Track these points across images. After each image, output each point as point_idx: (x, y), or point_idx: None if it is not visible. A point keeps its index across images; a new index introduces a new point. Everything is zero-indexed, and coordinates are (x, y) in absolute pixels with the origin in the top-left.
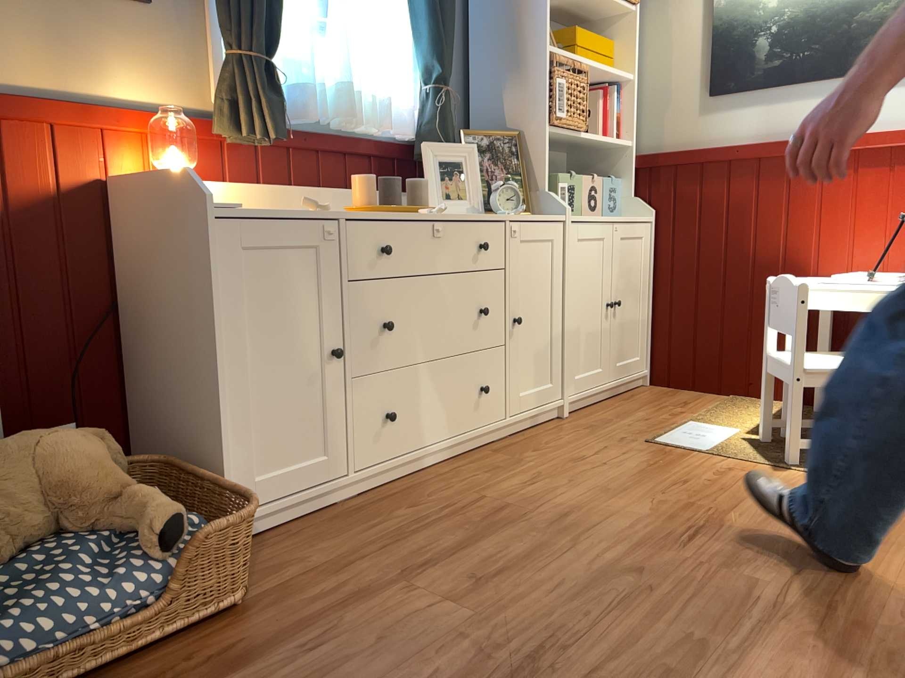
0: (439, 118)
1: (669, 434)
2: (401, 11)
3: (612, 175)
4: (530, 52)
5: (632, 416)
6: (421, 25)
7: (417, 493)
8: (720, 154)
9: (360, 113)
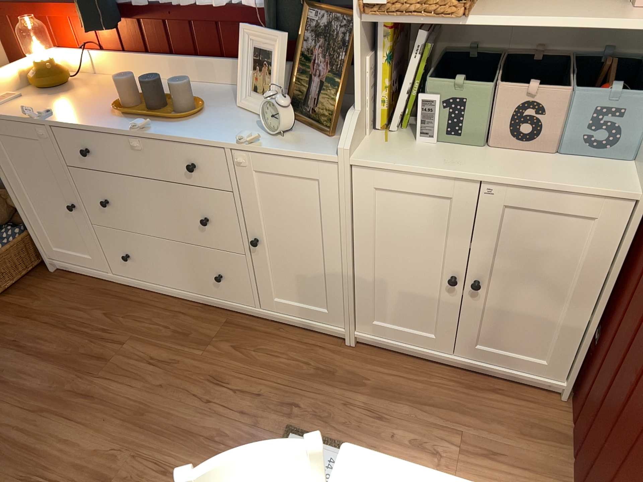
0: None
1: None
2: None
3: None
4: None
5: (384, 403)
6: None
7: (133, 309)
8: None
9: None
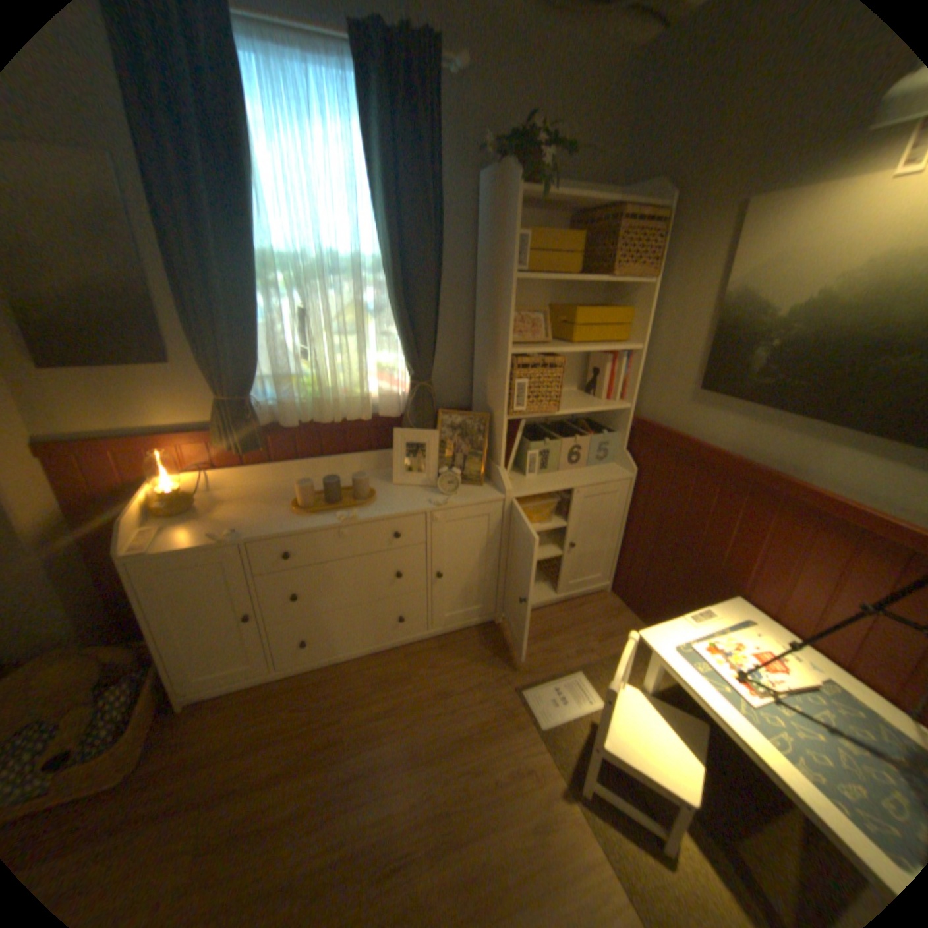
0: (412, 408)
1: (542, 689)
2: (387, 322)
3: (613, 426)
4: (500, 352)
5: (545, 644)
6: (399, 336)
7: (314, 693)
8: (695, 449)
9: (350, 405)
